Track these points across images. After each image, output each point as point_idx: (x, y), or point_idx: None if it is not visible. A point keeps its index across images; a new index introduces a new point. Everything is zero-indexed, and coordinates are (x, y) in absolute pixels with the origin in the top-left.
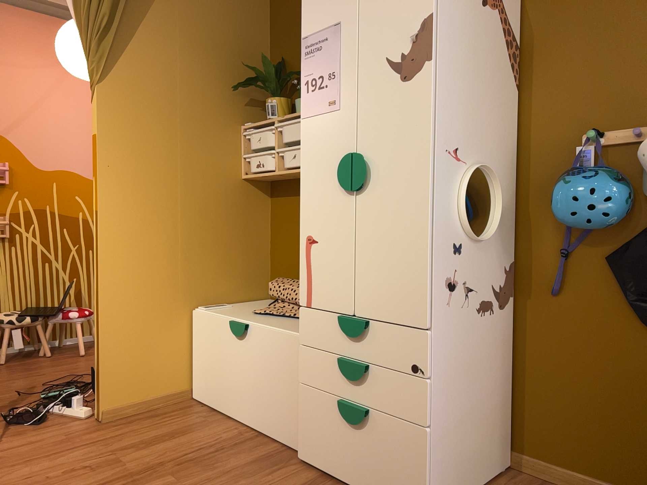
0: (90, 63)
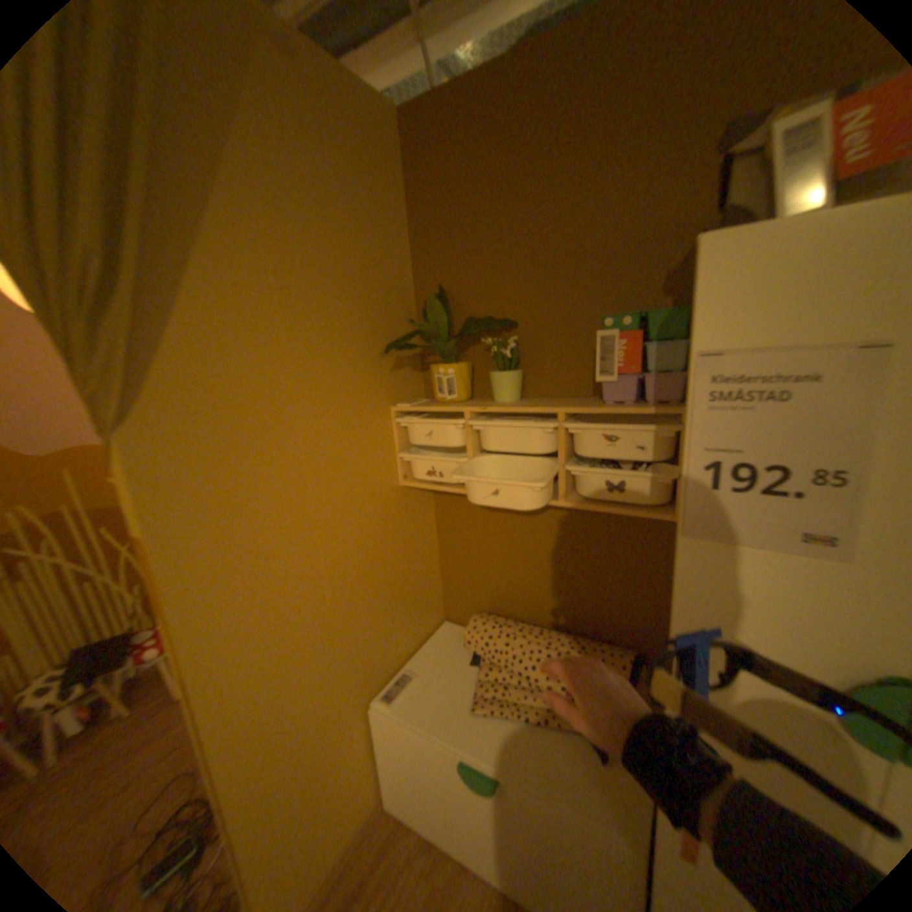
0: (79, 379)
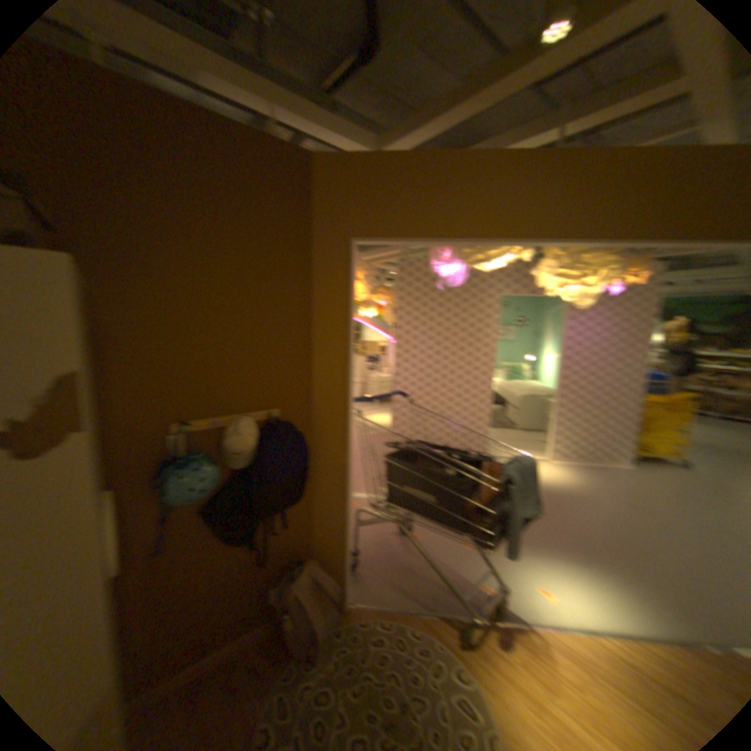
0: None
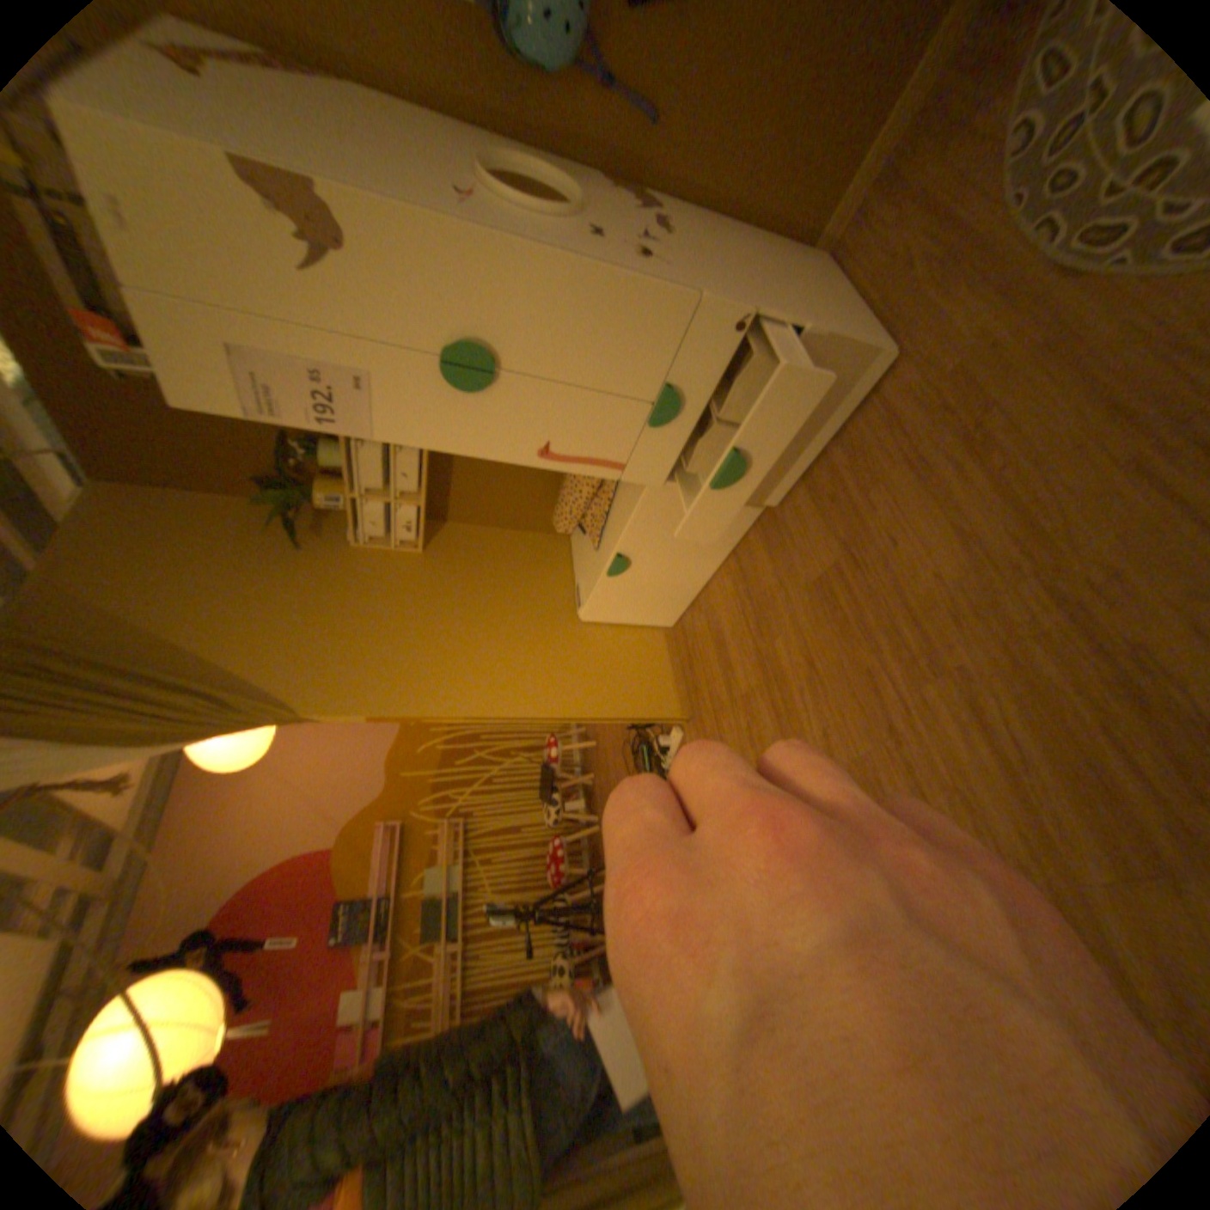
0: (265, 723)
